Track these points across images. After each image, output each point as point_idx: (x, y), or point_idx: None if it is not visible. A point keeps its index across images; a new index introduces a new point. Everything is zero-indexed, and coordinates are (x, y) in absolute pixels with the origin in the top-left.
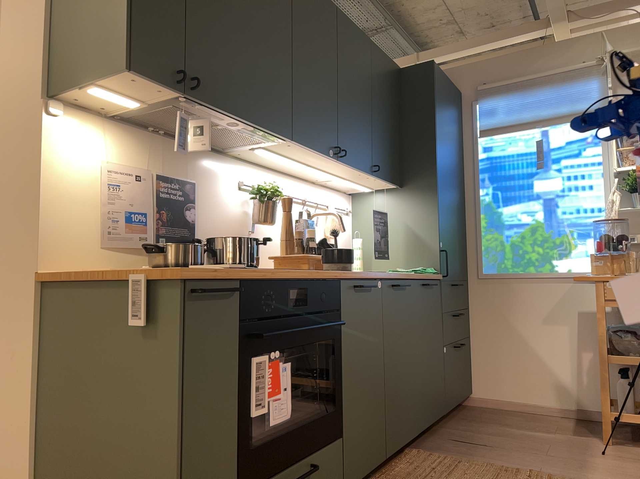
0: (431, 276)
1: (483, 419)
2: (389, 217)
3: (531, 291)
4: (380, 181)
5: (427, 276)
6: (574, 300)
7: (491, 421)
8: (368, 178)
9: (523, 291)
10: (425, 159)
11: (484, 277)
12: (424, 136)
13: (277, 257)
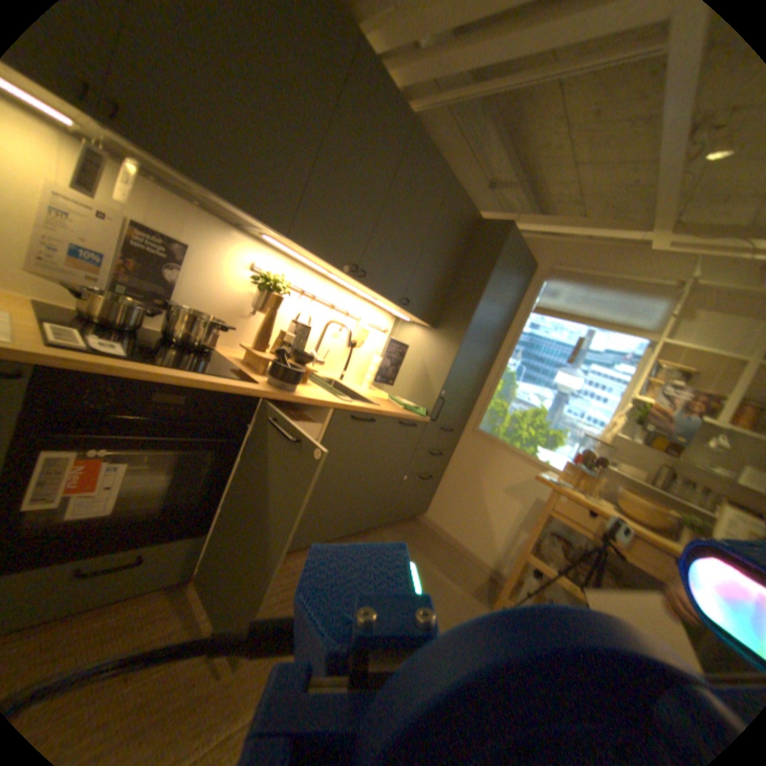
0: (413, 414)
1: (414, 538)
2: (412, 347)
3: (507, 459)
4: (409, 313)
5: (408, 413)
6: (537, 485)
7: (419, 543)
8: (396, 306)
9: (501, 456)
10: (462, 310)
11: (476, 429)
12: (471, 288)
13: (243, 346)
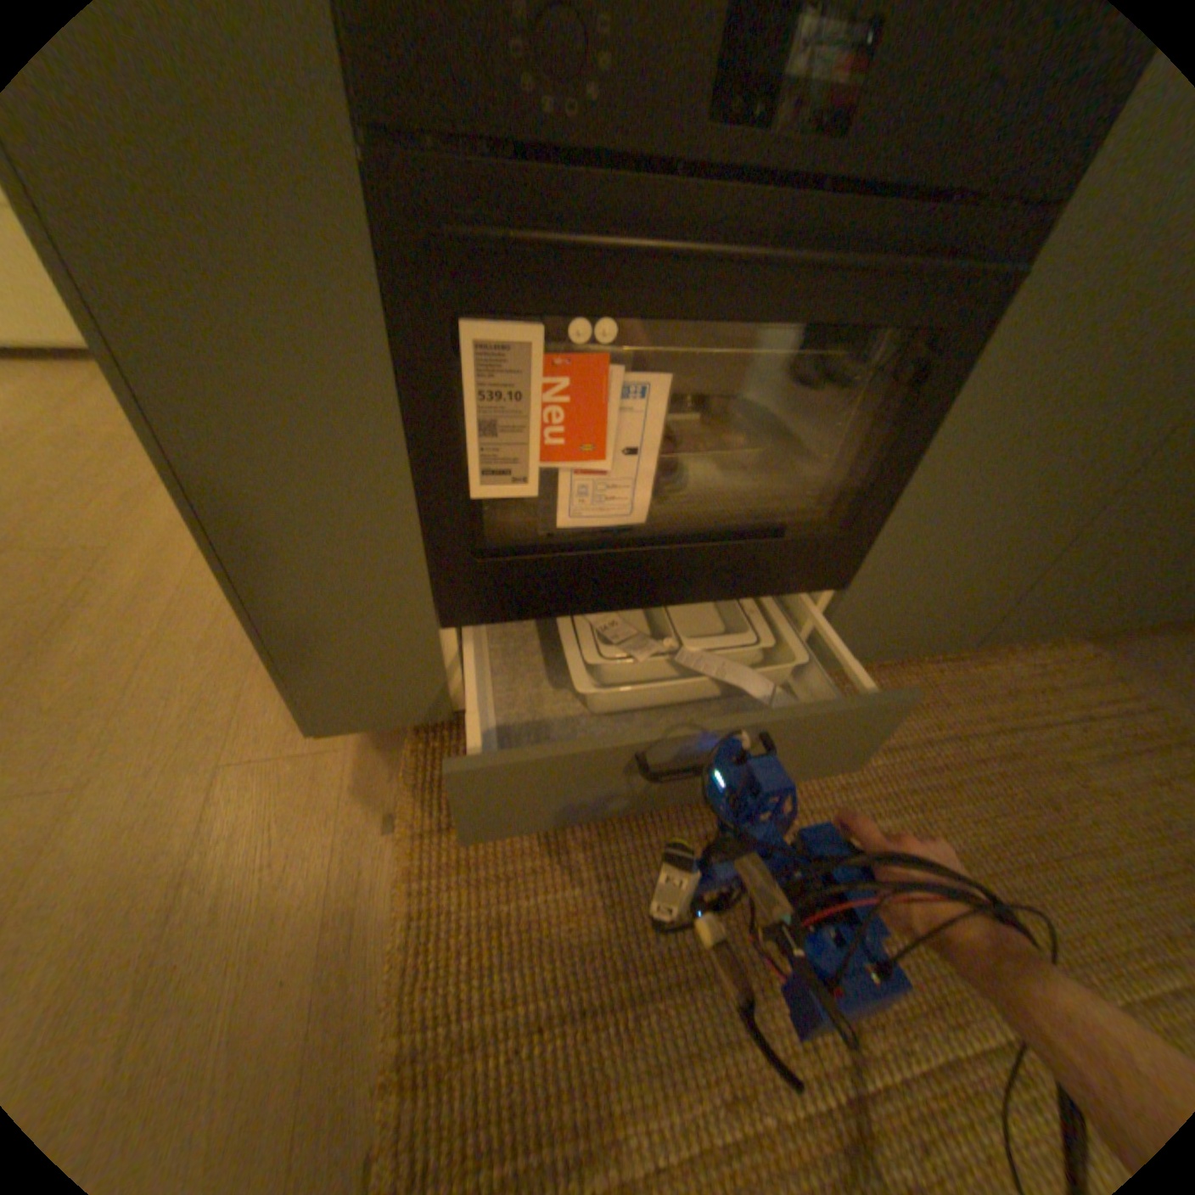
0: None
1: None
2: None
3: None
4: None
5: None
6: None
7: None
8: None
9: None
10: None
11: None
12: None
13: None
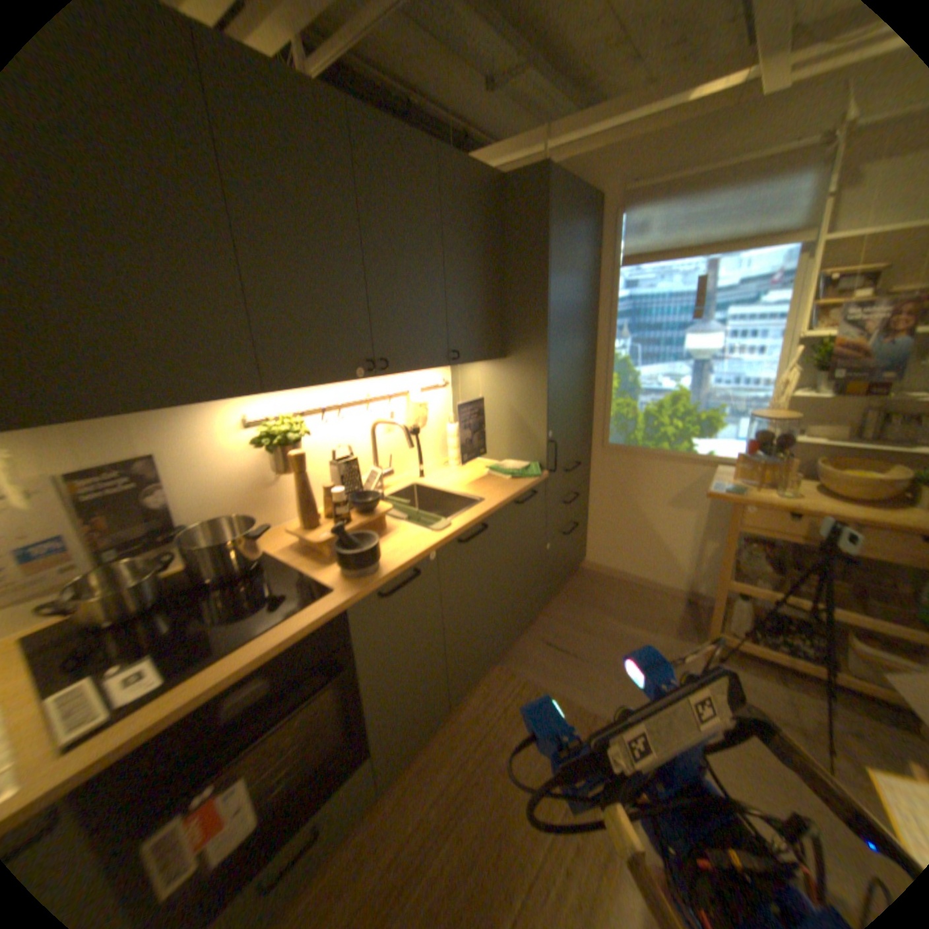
0: (528, 483)
1: (587, 600)
2: (489, 394)
3: (660, 470)
4: (467, 362)
5: (522, 486)
6: (709, 487)
7: (594, 603)
8: (447, 365)
9: (650, 469)
10: (532, 323)
11: (607, 447)
12: (532, 288)
13: (292, 534)
